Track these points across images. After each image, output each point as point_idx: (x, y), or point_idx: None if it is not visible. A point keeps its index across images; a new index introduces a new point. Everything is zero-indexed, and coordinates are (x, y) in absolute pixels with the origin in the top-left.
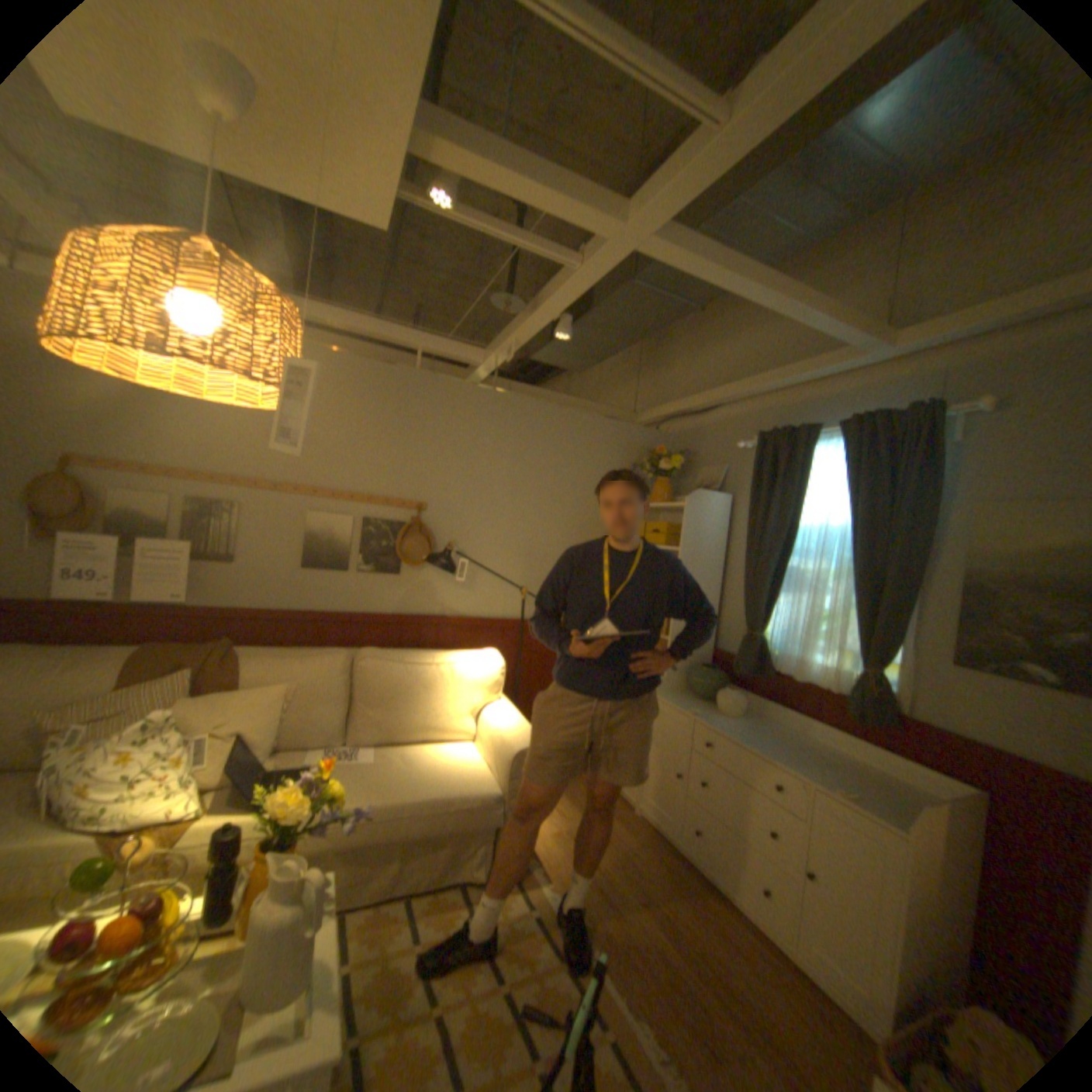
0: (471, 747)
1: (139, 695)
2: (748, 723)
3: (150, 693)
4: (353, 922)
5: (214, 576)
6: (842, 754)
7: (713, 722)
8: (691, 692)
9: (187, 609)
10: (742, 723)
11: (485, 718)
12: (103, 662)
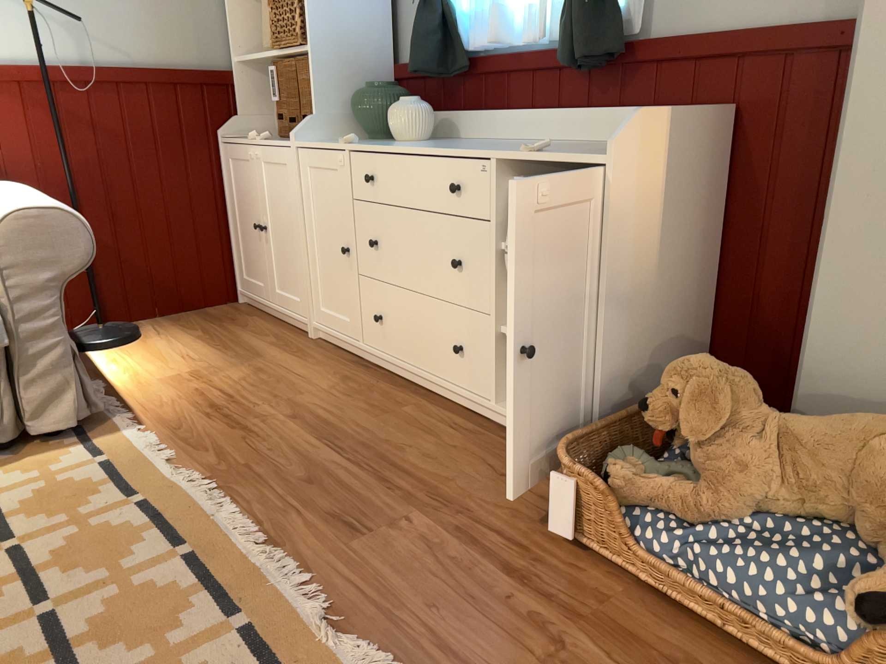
0: None
1: None
2: (434, 142)
3: None
4: None
5: None
6: (558, 142)
7: (375, 145)
8: (364, 139)
9: None
10: (422, 143)
11: None
12: None
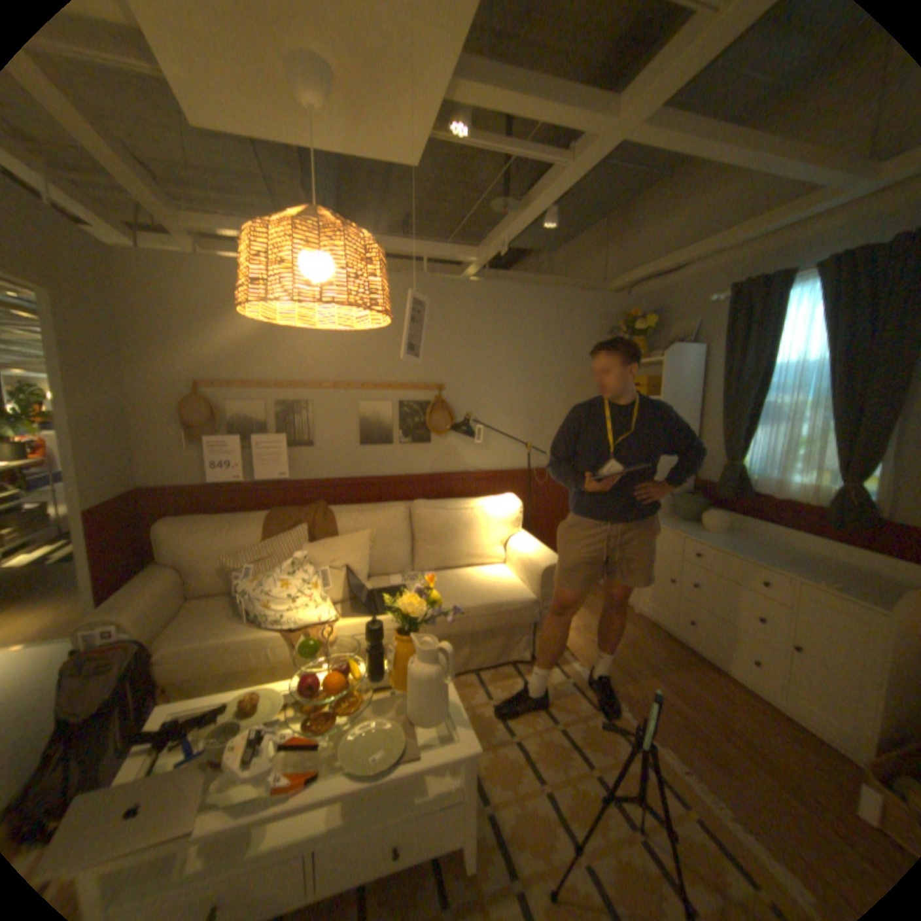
0: (503, 567)
1: (278, 543)
2: (732, 536)
3: (285, 542)
4: None
5: (301, 457)
6: (821, 555)
7: (701, 537)
8: (676, 515)
9: (288, 483)
10: (726, 537)
11: (511, 546)
12: (249, 523)
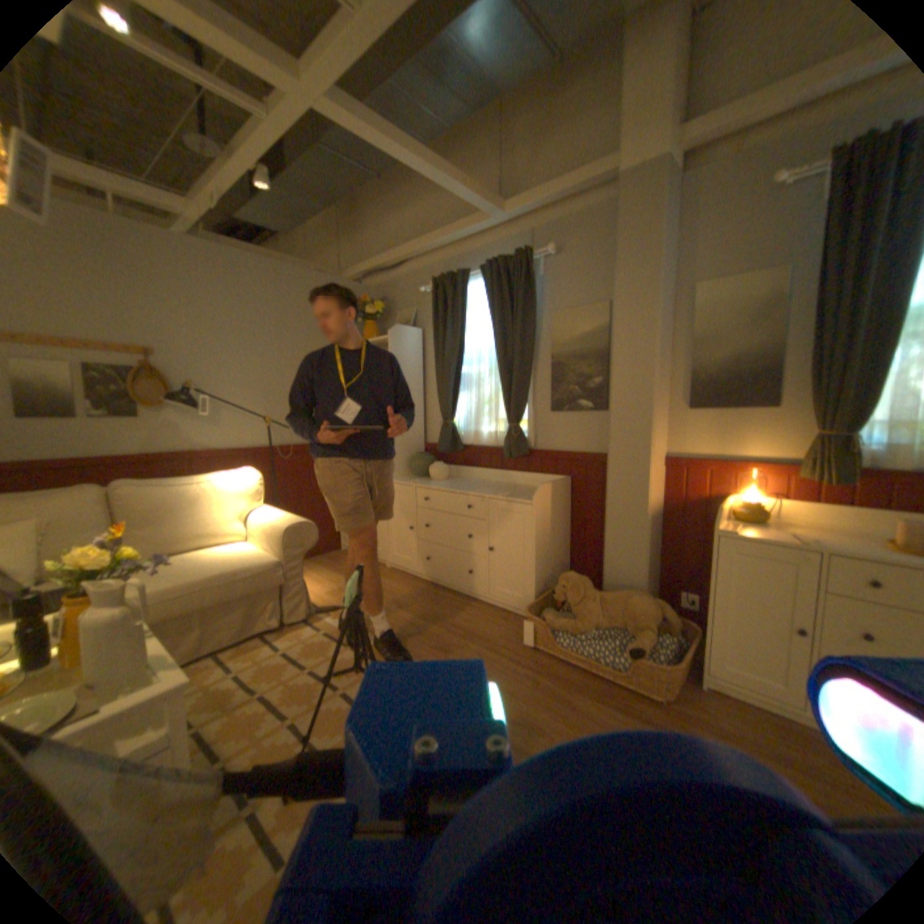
0: (244, 544)
1: None
2: (450, 481)
3: None
4: None
5: None
6: (504, 482)
7: (427, 484)
8: (413, 475)
9: None
10: (446, 482)
11: (252, 519)
12: None
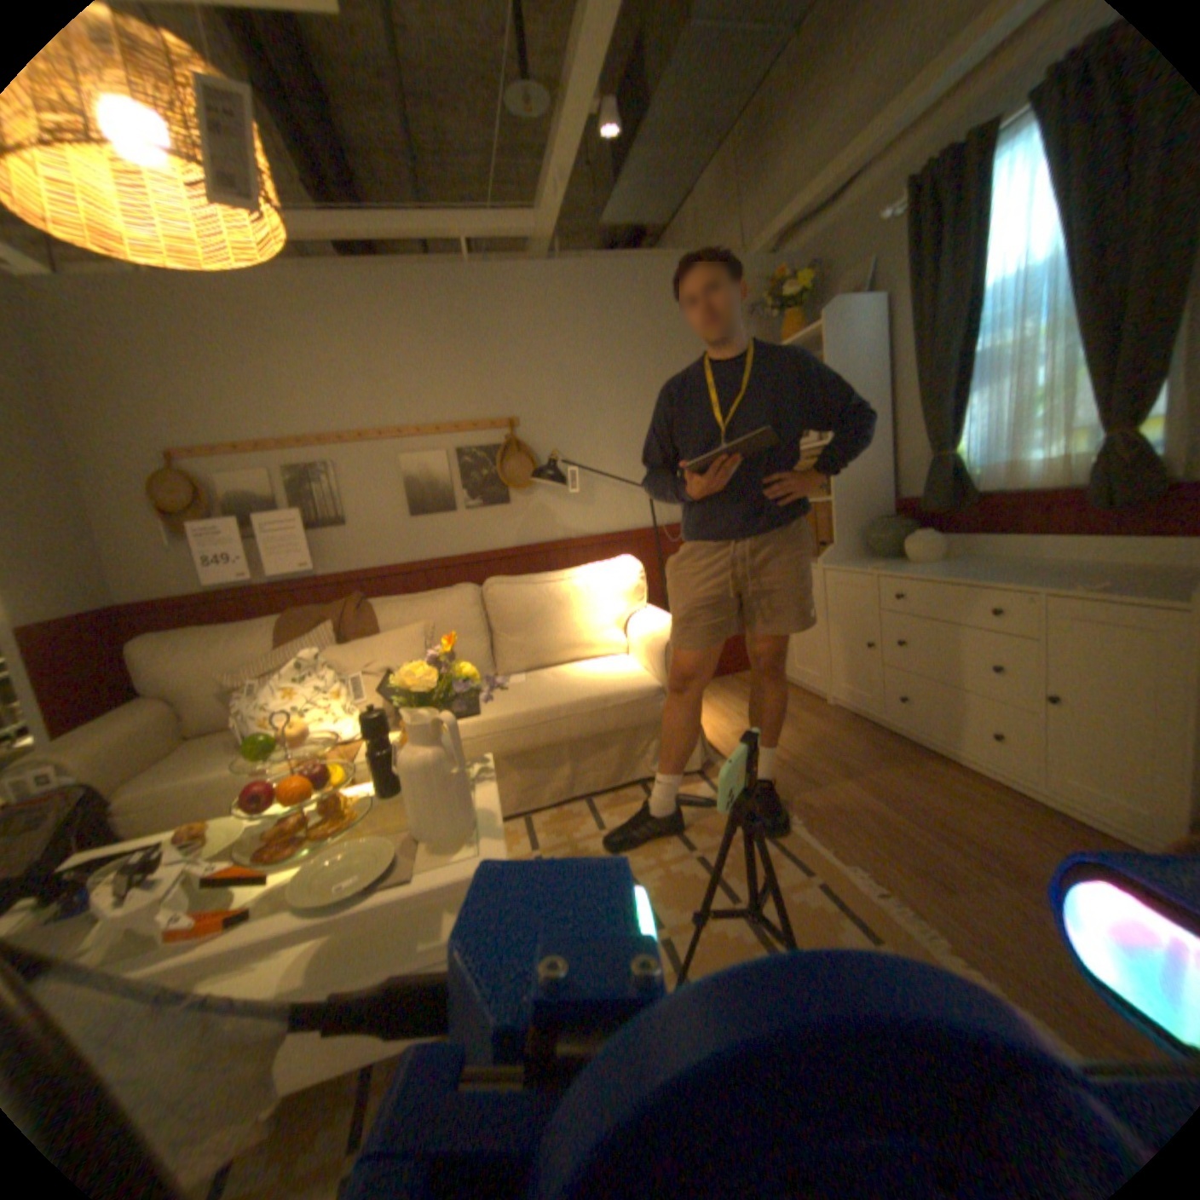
0: (625, 656)
1: (292, 646)
2: (951, 562)
3: (302, 643)
4: (538, 818)
5: (332, 539)
6: (1088, 562)
7: (903, 570)
8: (874, 555)
9: (319, 575)
10: (942, 564)
11: (632, 624)
12: (257, 626)
